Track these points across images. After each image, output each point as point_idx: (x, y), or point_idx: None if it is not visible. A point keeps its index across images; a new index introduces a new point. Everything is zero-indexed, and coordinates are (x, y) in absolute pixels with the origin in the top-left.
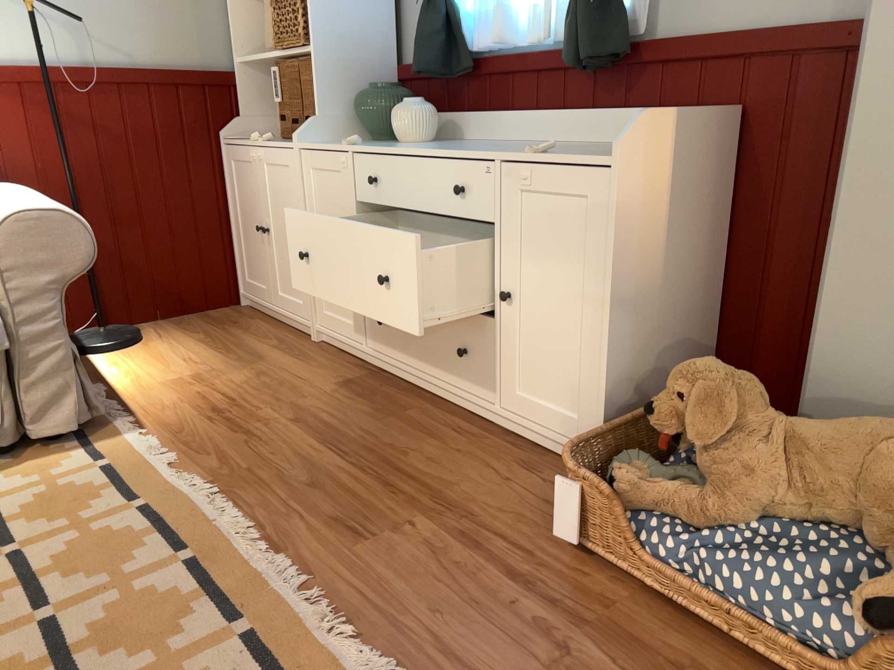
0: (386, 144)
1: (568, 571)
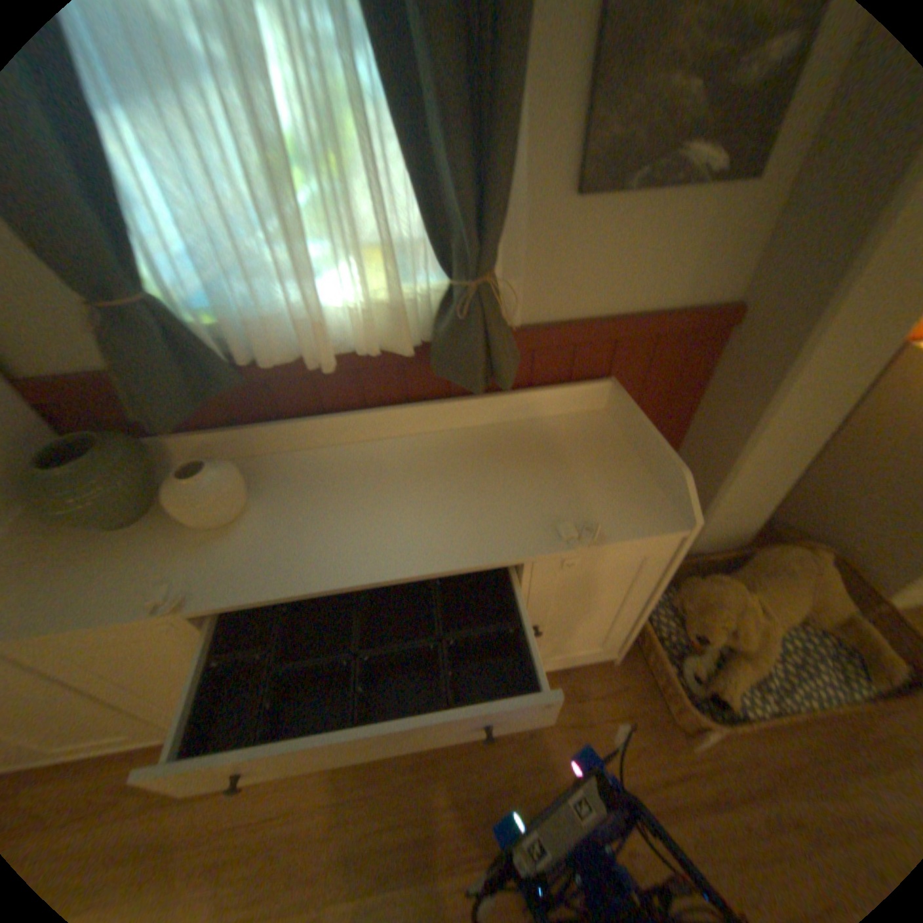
0: (192, 545)
1: (715, 761)
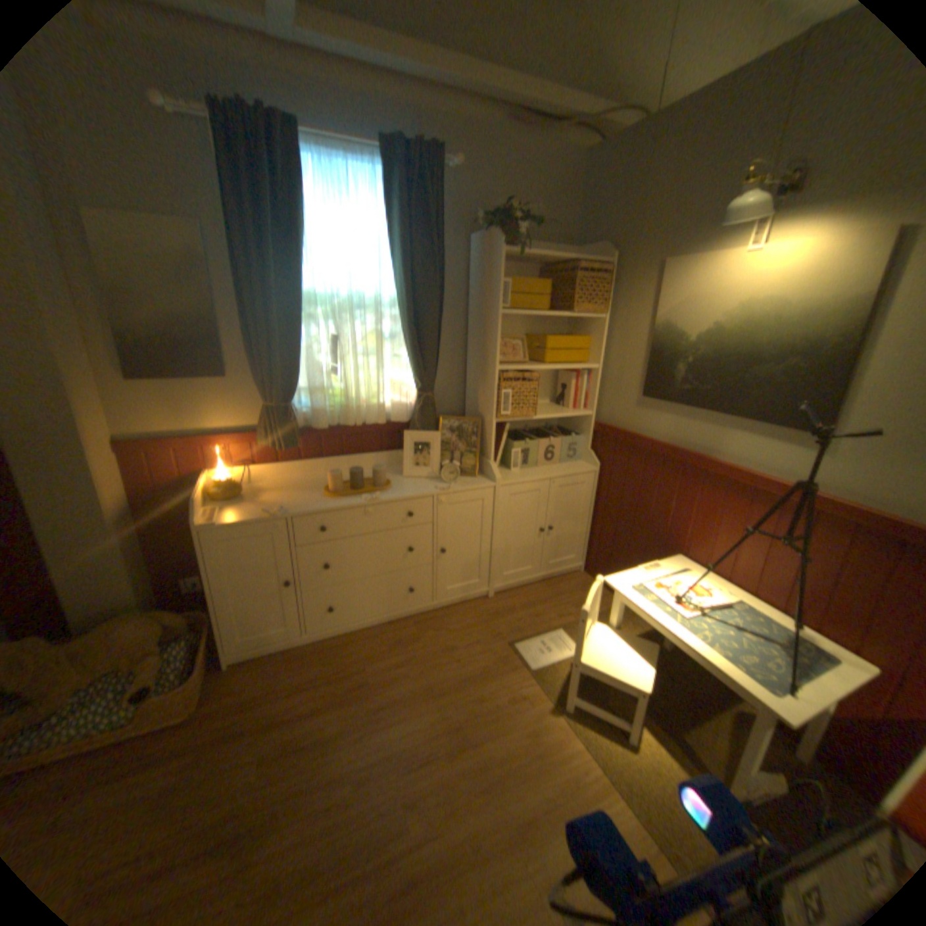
0: None
1: None
